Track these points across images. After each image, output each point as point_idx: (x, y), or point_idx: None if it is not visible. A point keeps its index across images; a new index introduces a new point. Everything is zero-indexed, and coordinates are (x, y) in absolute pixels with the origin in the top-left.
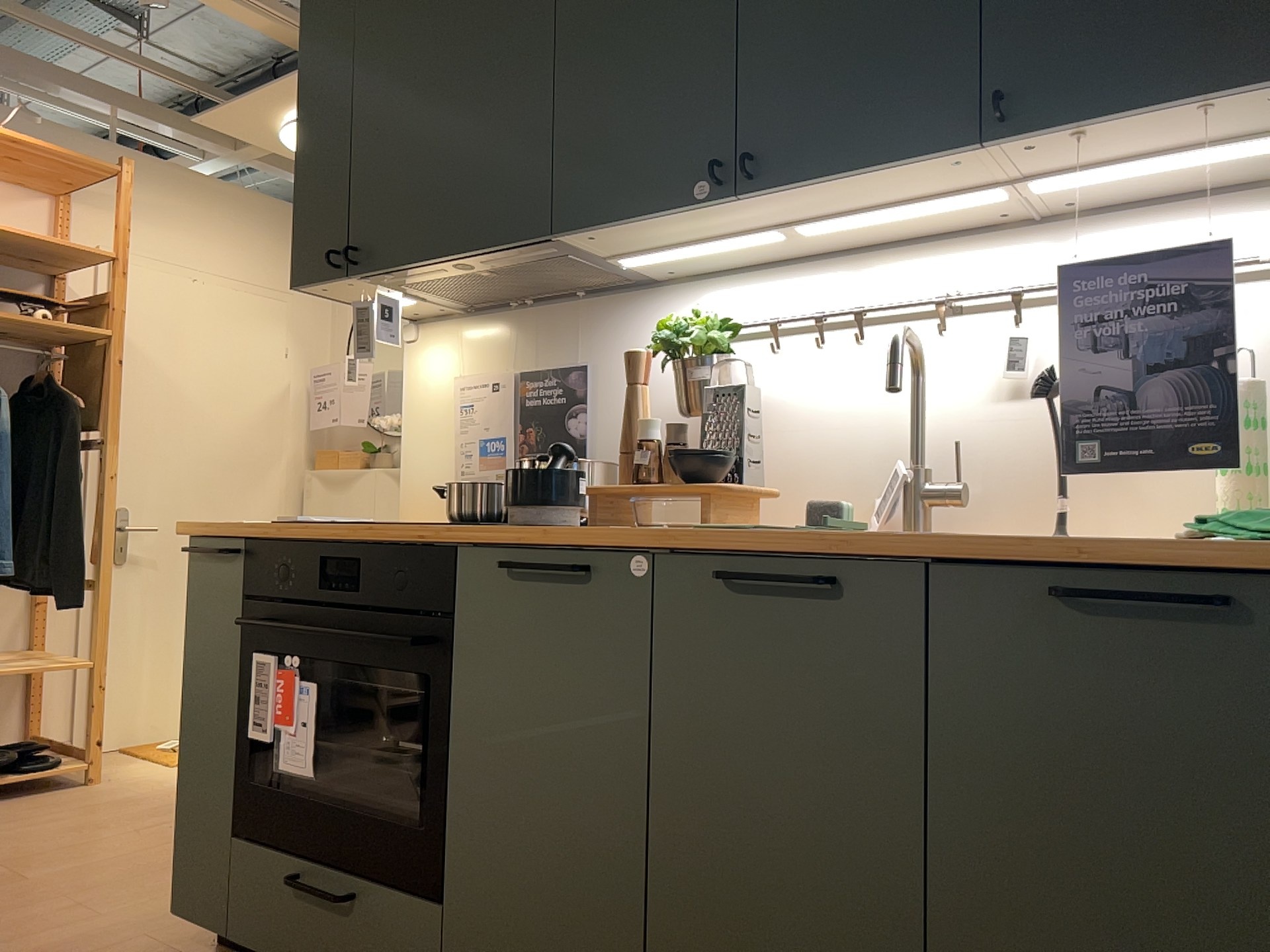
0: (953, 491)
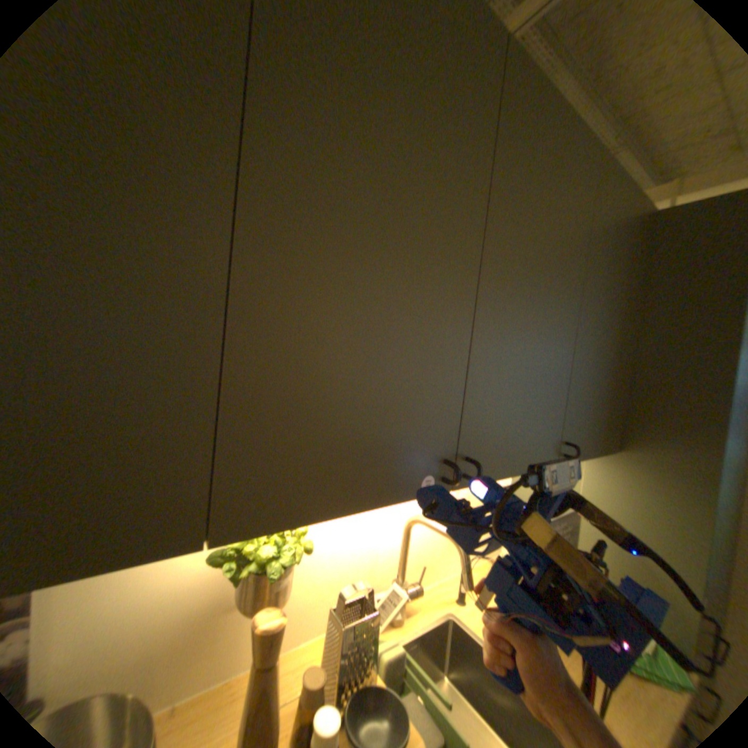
0: (421, 594)
